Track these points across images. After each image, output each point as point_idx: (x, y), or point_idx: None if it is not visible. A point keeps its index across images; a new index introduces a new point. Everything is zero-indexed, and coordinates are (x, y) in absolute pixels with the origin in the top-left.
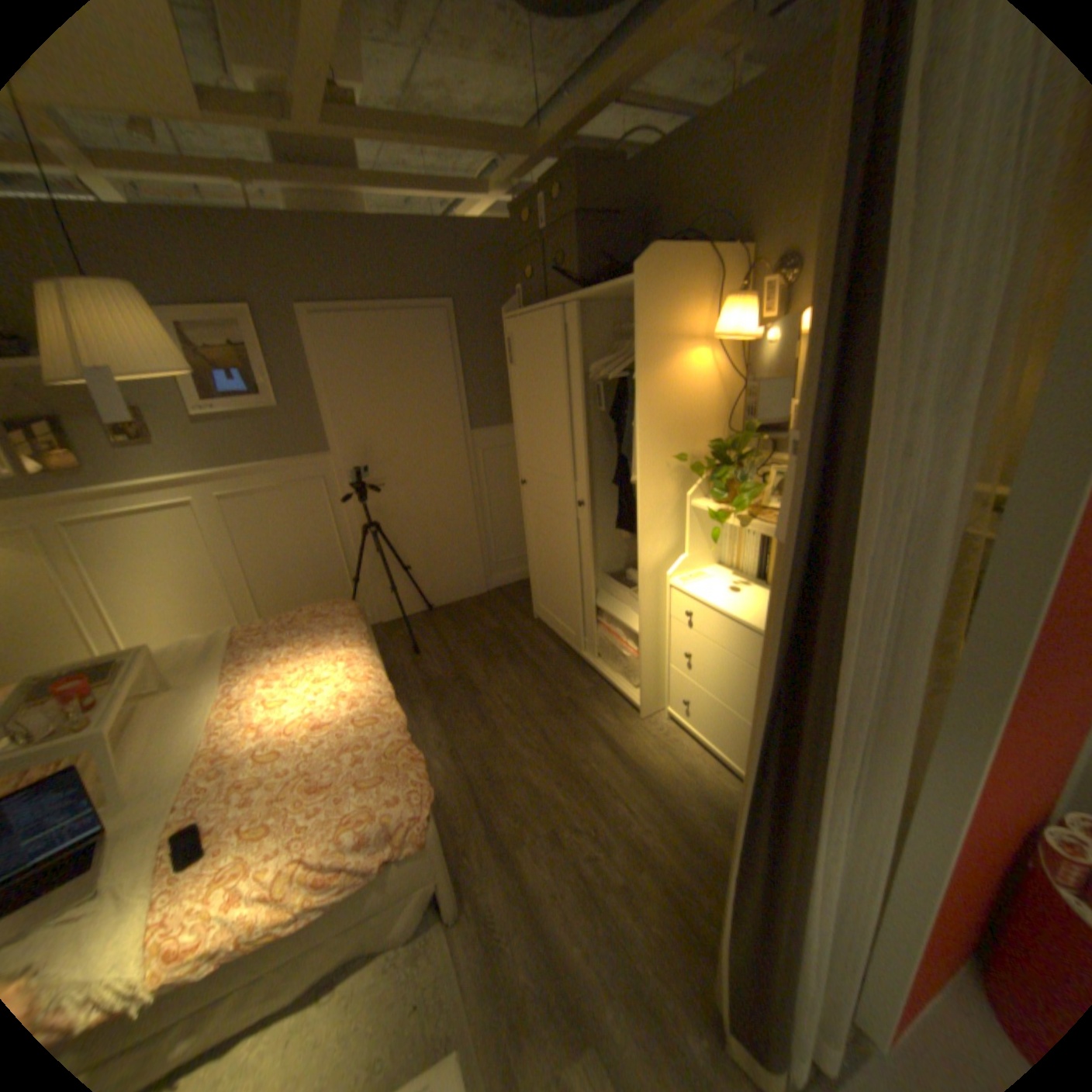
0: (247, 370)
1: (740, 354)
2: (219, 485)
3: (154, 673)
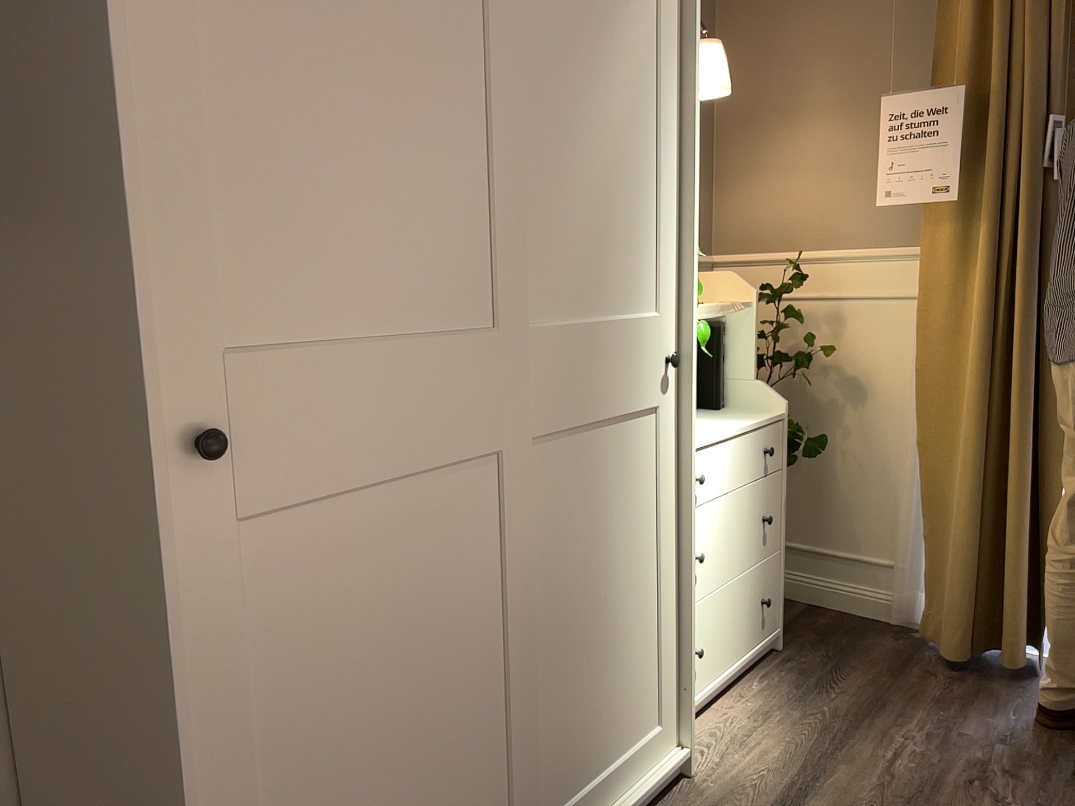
0: None
1: None
2: None
3: None
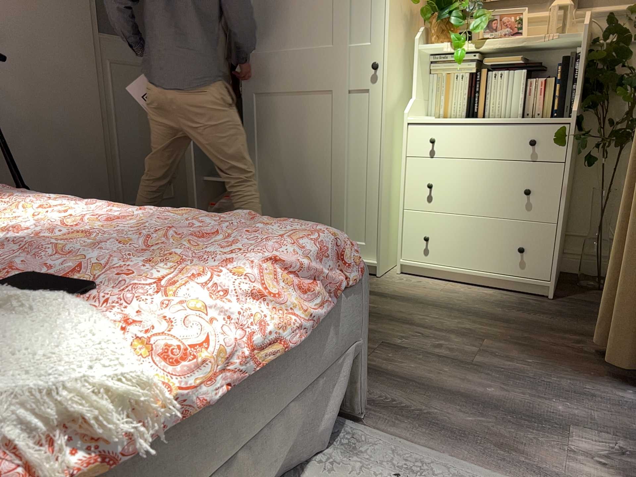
0: None
1: None
2: None
3: None
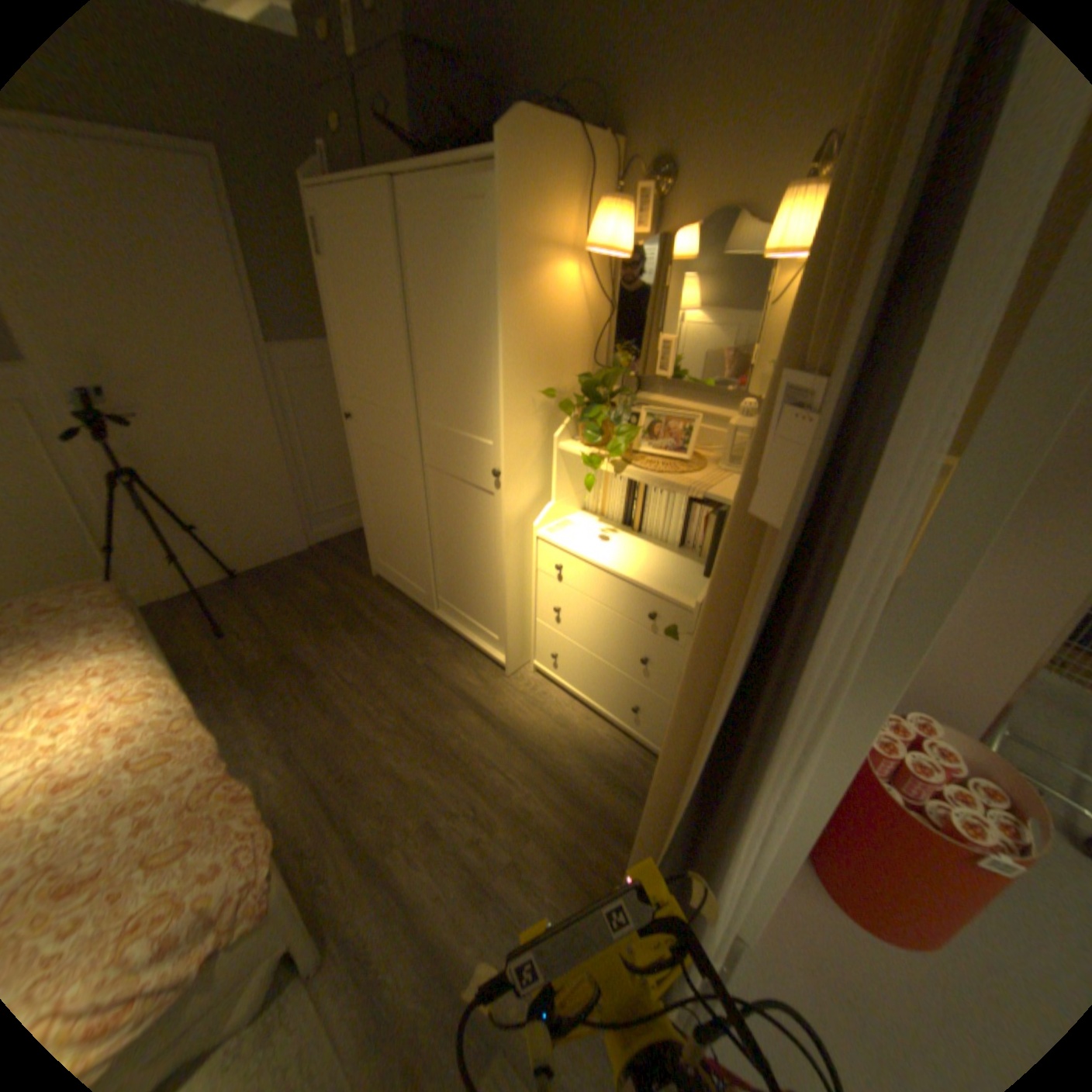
0: None
1: (609, 274)
2: None
3: None
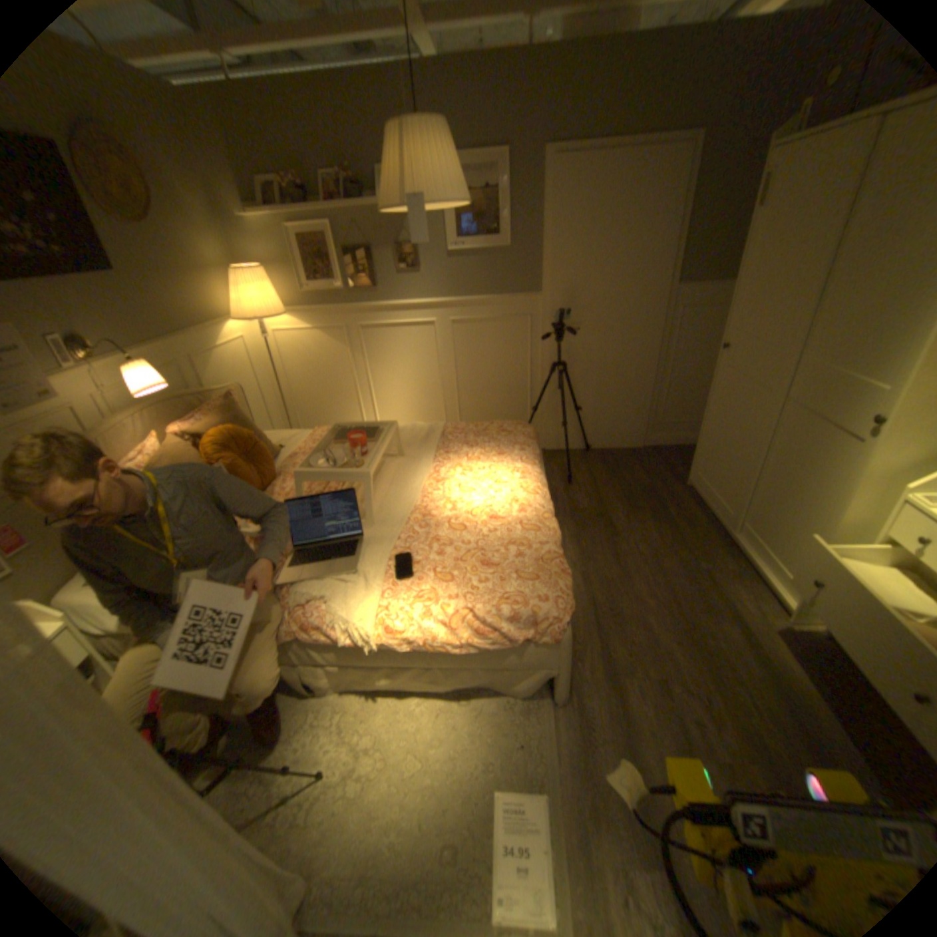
0: (494, 211)
1: None
2: (454, 312)
3: (396, 442)
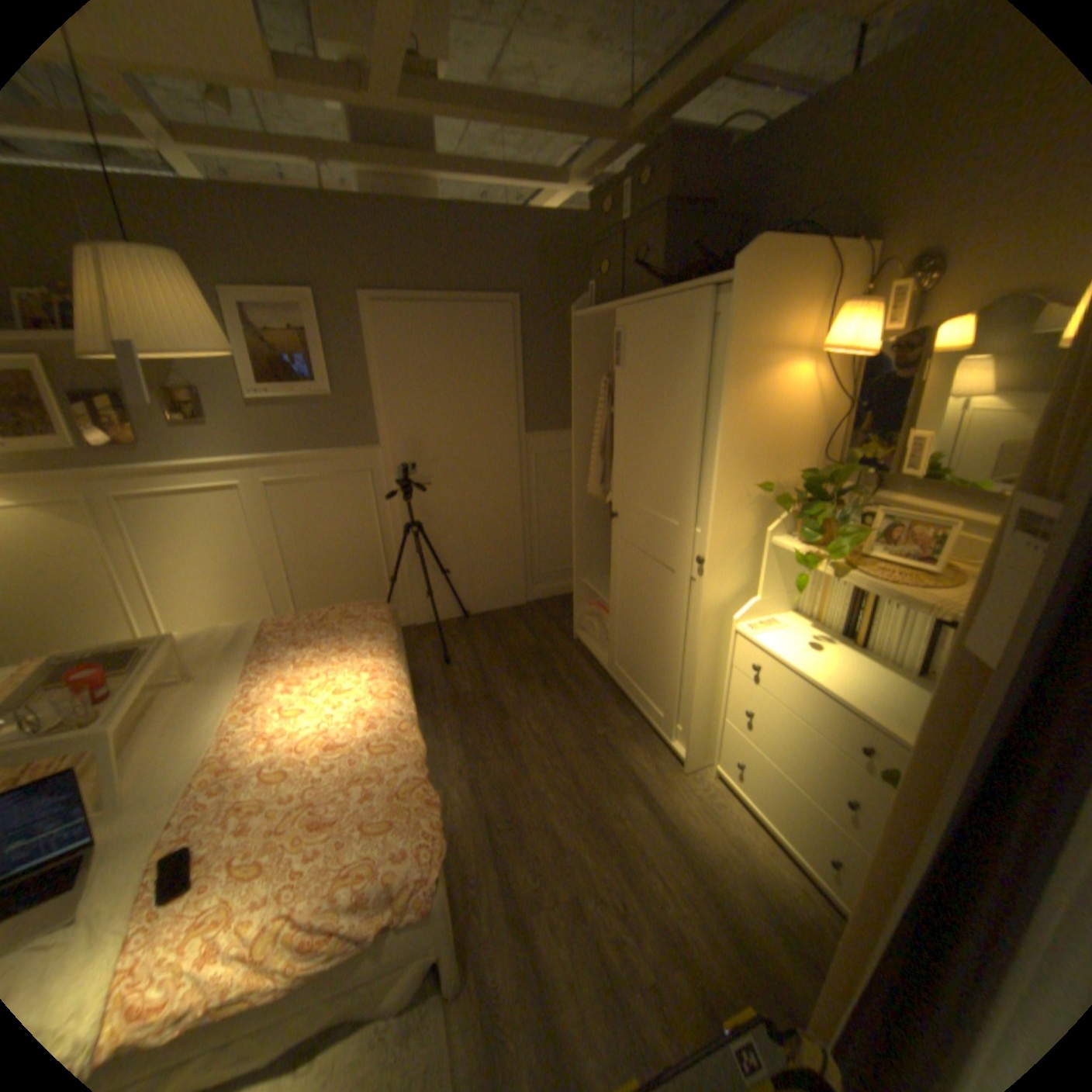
0: (305, 355)
1: (850, 371)
2: (266, 471)
3: (177, 663)
